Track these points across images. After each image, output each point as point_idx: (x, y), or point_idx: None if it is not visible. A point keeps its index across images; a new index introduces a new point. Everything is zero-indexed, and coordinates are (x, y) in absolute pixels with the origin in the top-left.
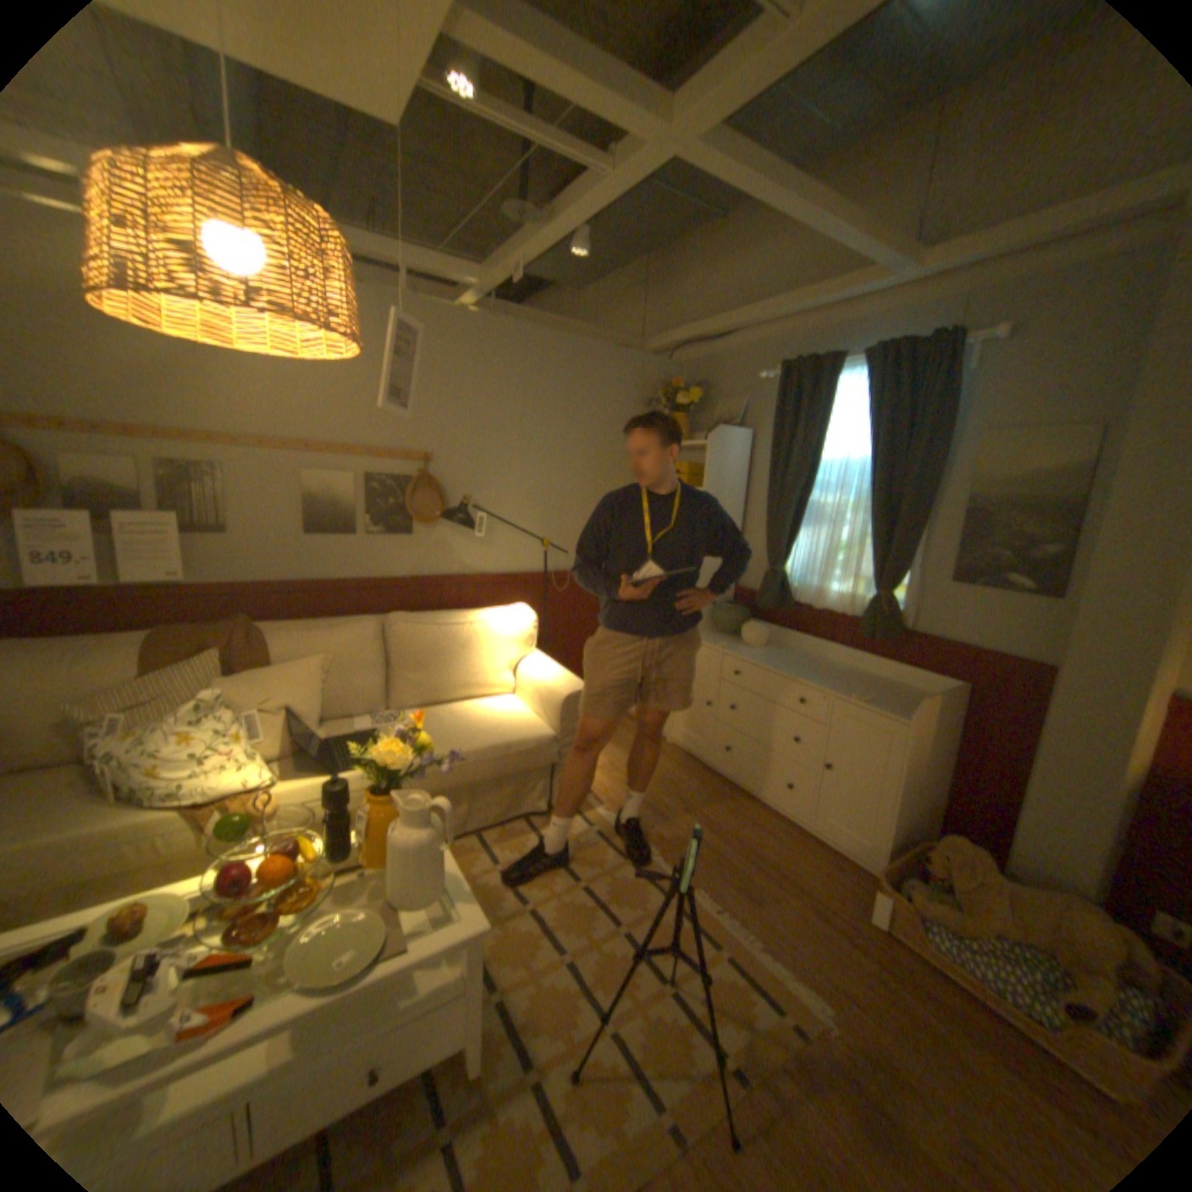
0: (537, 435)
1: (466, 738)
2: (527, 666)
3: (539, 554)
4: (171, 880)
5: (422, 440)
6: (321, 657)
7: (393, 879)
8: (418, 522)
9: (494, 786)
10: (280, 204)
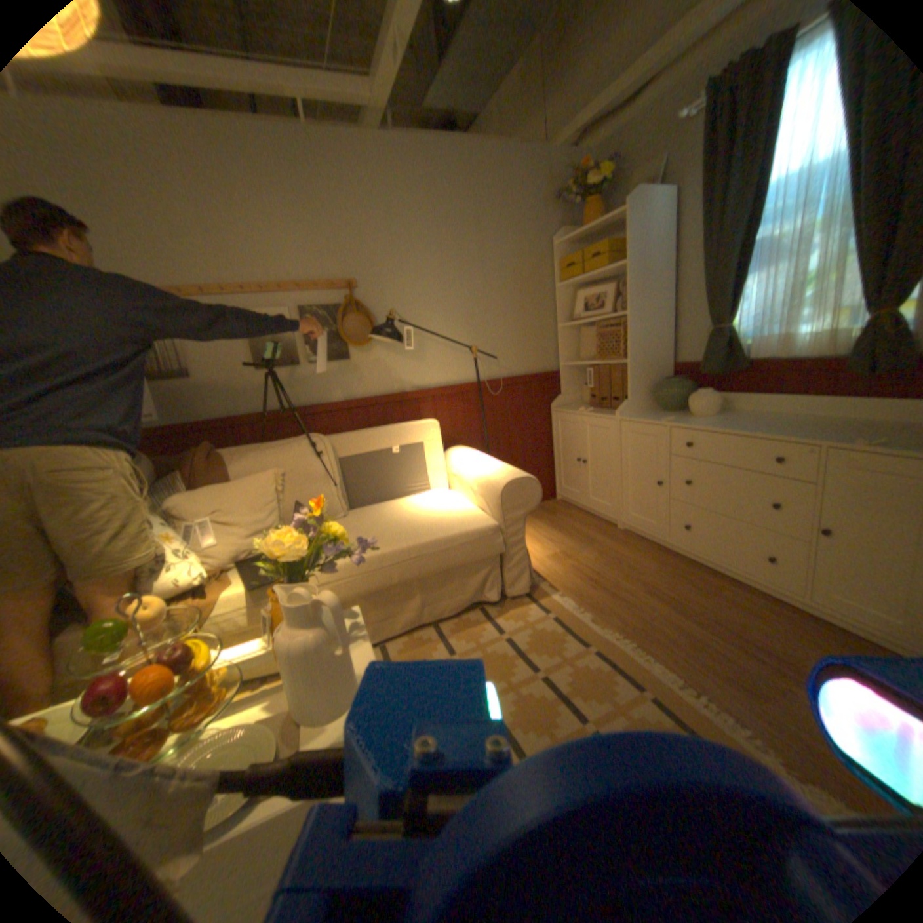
0: (452, 244)
1: (410, 532)
2: (467, 463)
3: (472, 363)
4: None
5: (344, 265)
6: (273, 470)
7: (284, 687)
8: (352, 343)
9: (443, 577)
10: None
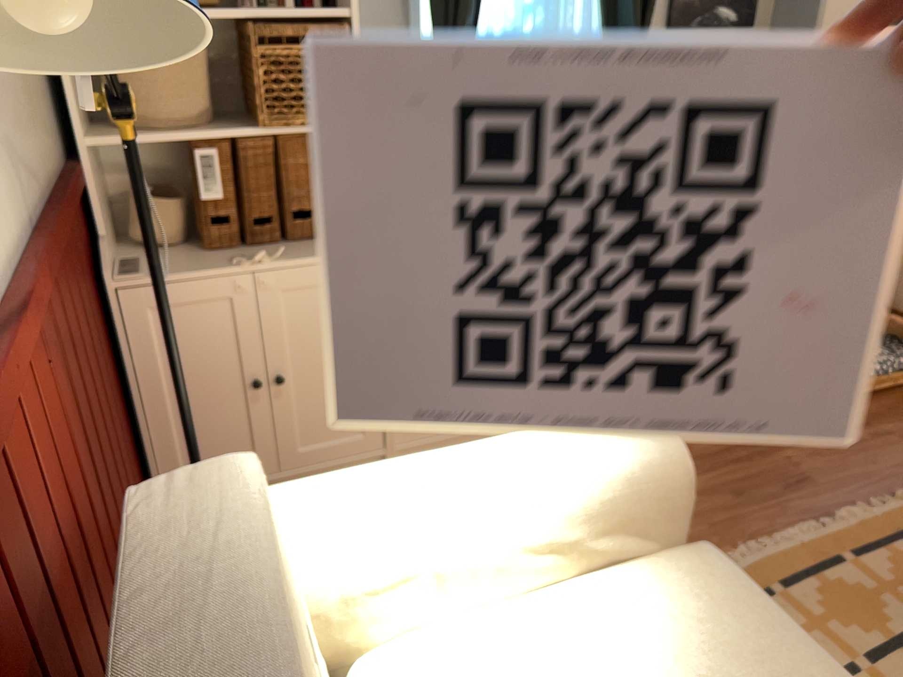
0: None
1: None
2: (444, 510)
3: None
4: None
5: None
6: None
7: None
8: None
9: None
10: None
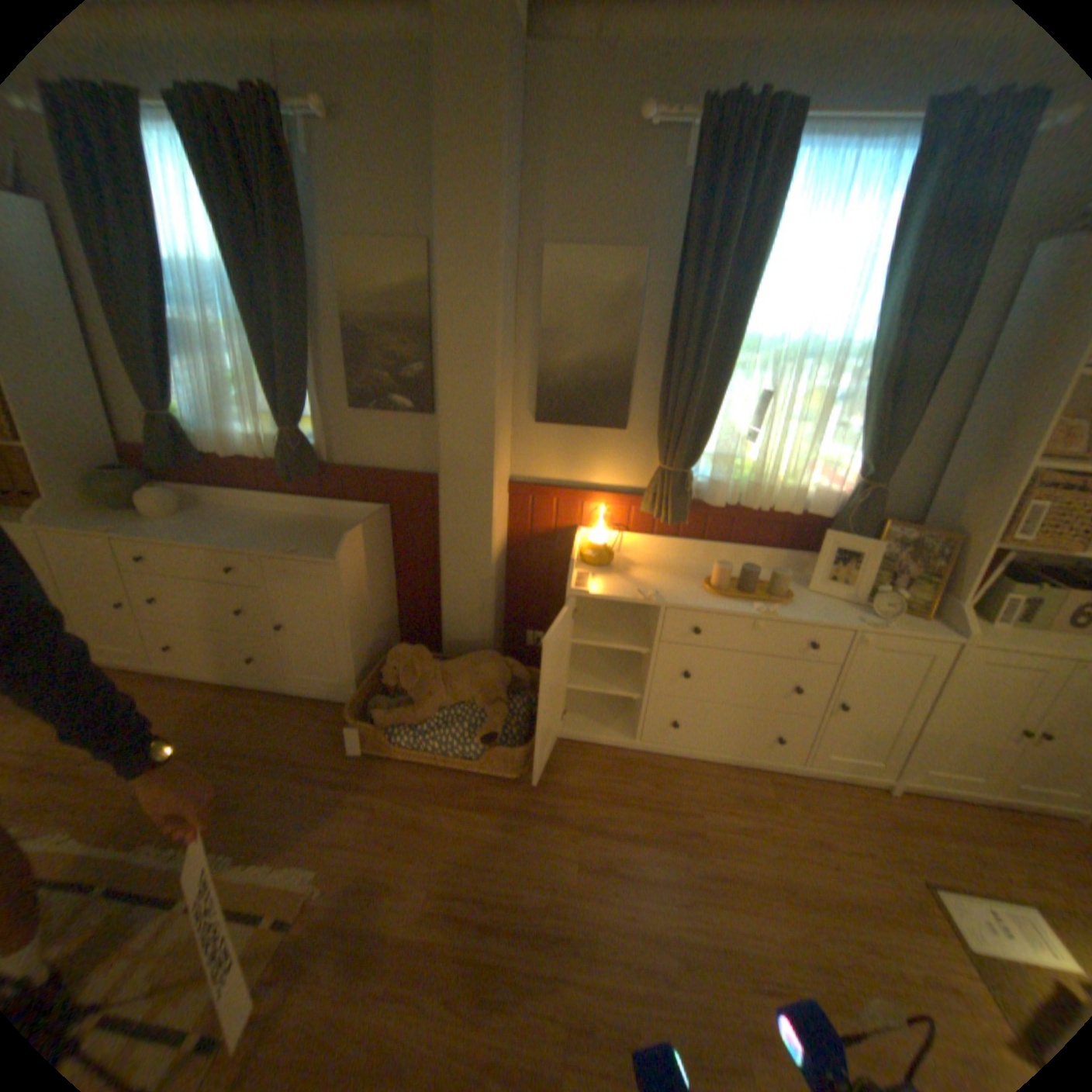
0: None
1: None
2: None
3: None
4: None
5: None
6: None
7: None
8: None
9: None
10: None
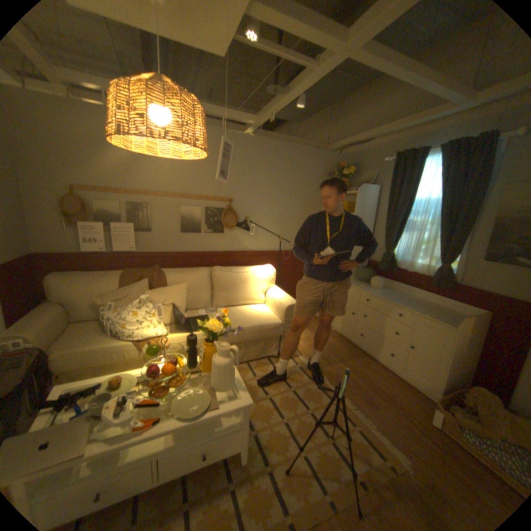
0: (278, 189)
1: (244, 321)
2: (270, 292)
3: (277, 243)
4: (129, 369)
5: (229, 192)
6: (186, 284)
7: (214, 377)
8: (226, 228)
9: (255, 343)
10: (178, 95)
